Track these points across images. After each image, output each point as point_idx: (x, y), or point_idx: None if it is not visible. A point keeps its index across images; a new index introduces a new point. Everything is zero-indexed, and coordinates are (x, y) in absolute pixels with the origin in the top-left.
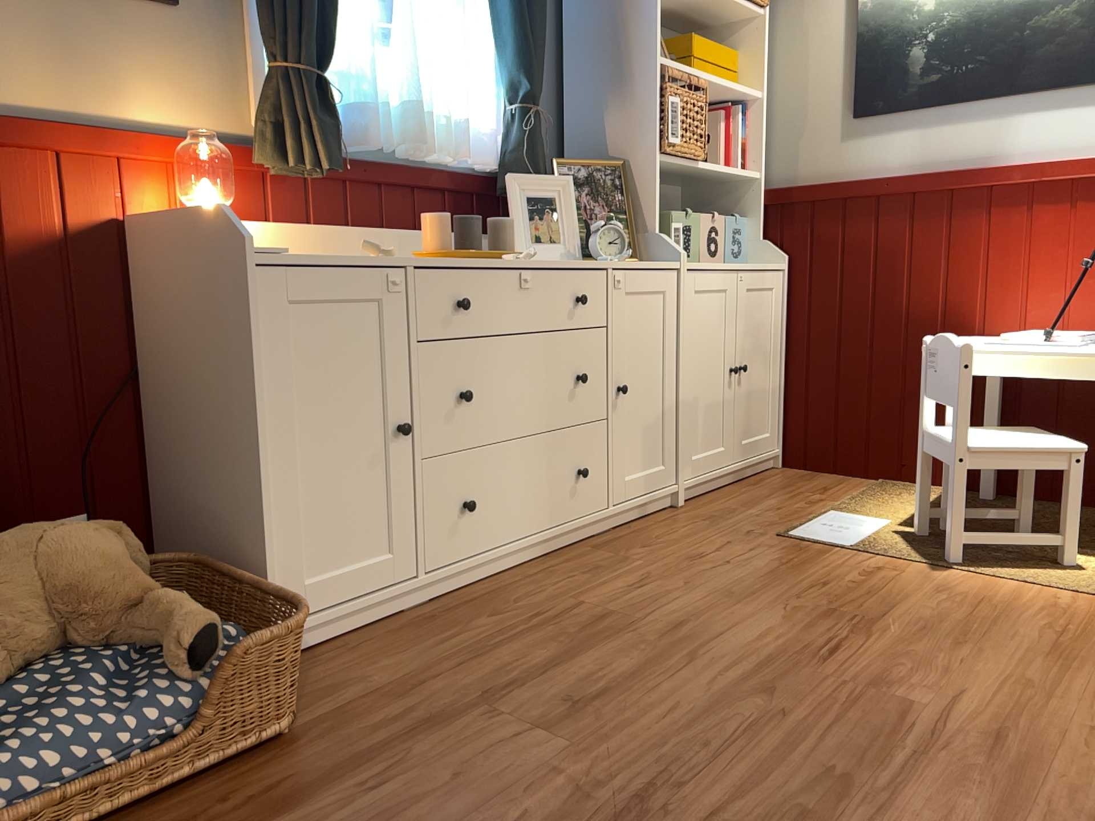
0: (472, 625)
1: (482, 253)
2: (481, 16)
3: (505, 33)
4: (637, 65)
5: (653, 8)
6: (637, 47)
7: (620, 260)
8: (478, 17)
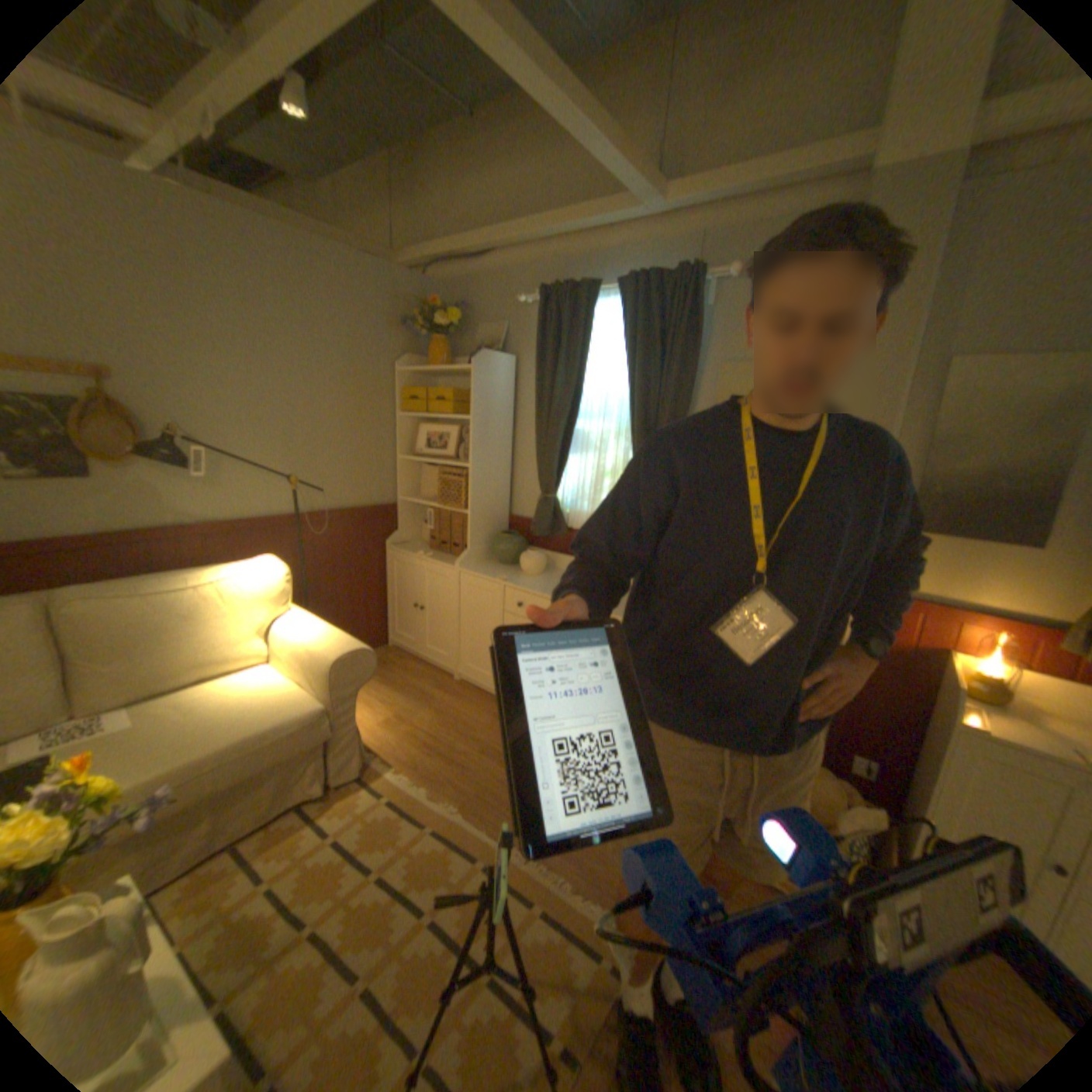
0: None
1: None
2: None
3: None
4: None
5: None
6: None
7: None
8: None
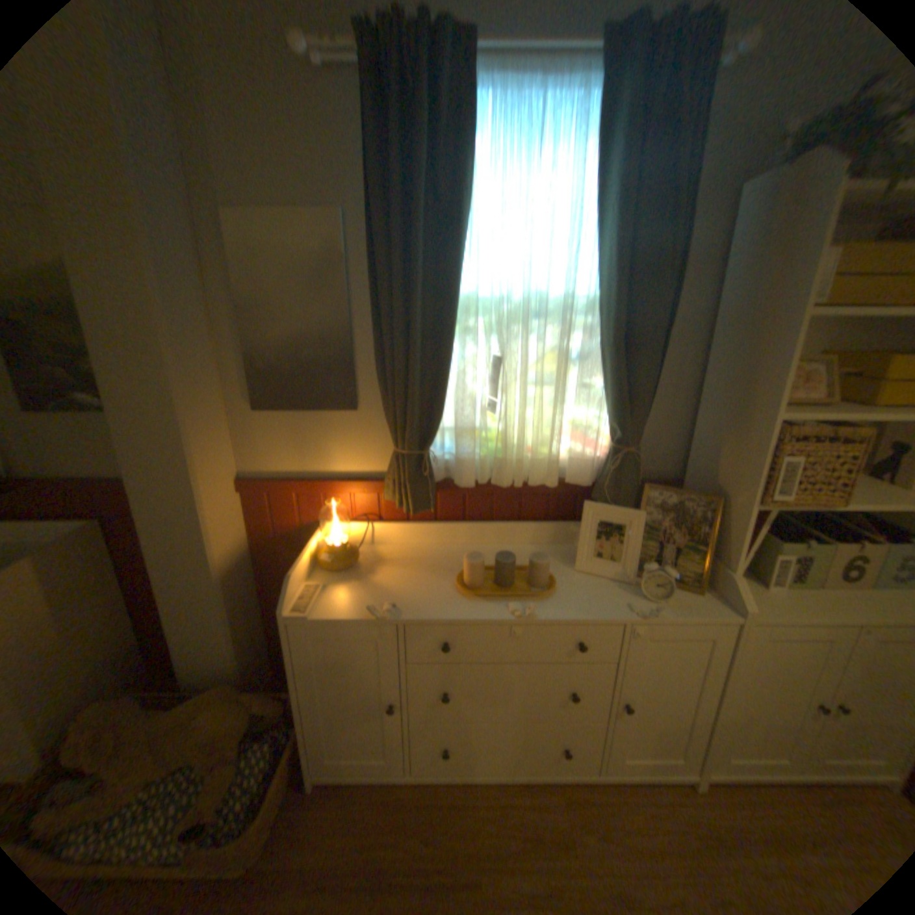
0: (406, 842)
1: (497, 595)
2: (594, 370)
3: (609, 387)
4: (760, 414)
5: (789, 363)
6: (764, 397)
7: (662, 606)
8: (594, 370)
